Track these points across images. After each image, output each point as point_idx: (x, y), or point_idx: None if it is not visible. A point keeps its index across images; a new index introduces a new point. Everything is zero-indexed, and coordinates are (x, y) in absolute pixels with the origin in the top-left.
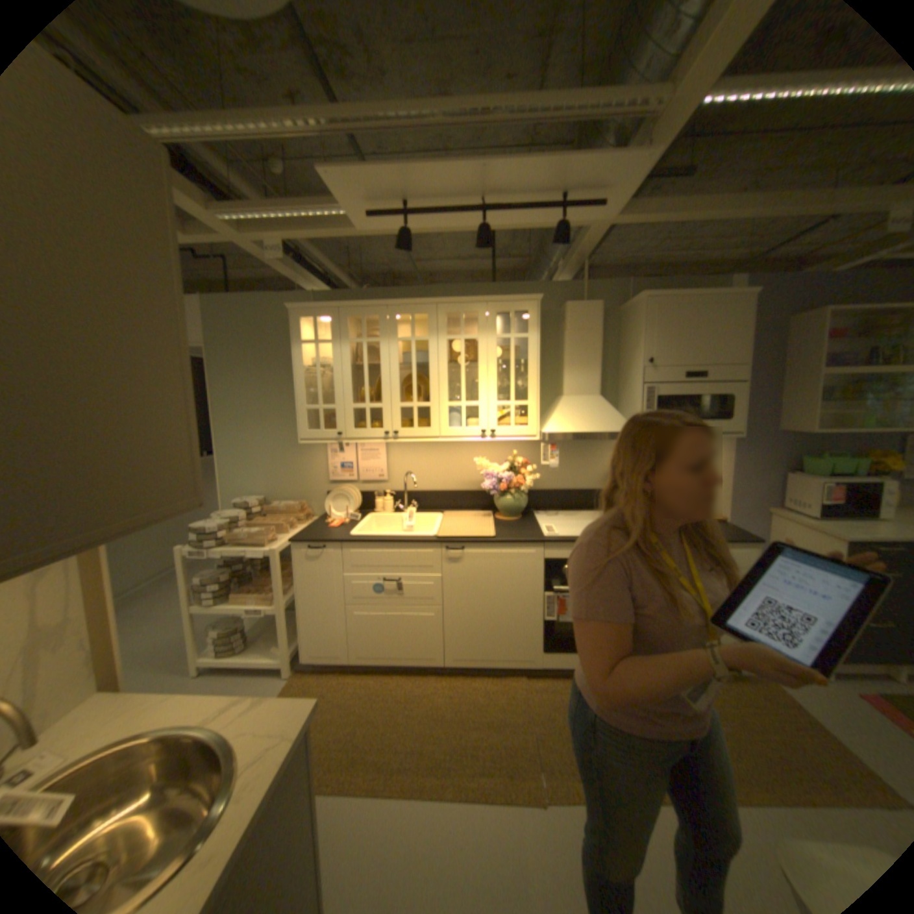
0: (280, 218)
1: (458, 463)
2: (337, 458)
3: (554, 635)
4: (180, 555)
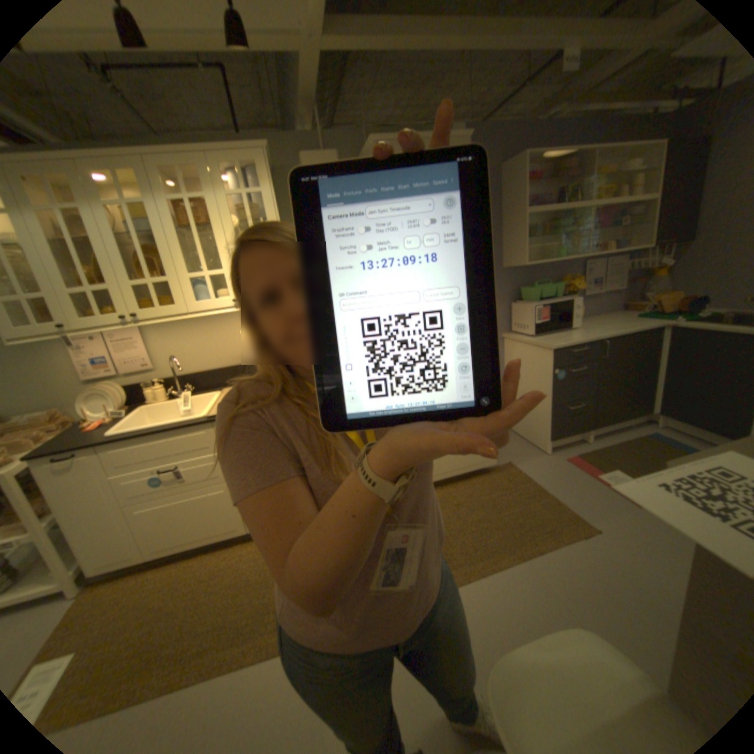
0: None
1: (228, 338)
2: (84, 355)
3: None
4: None
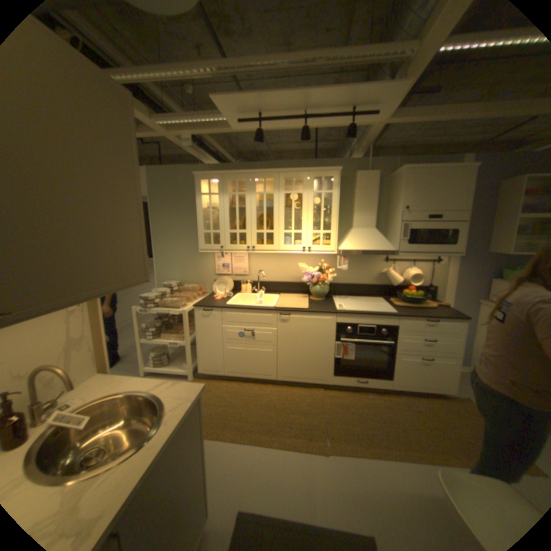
0: (191, 123)
1: (290, 266)
2: (221, 261)
3: (341, 366)
4: (136, 311)
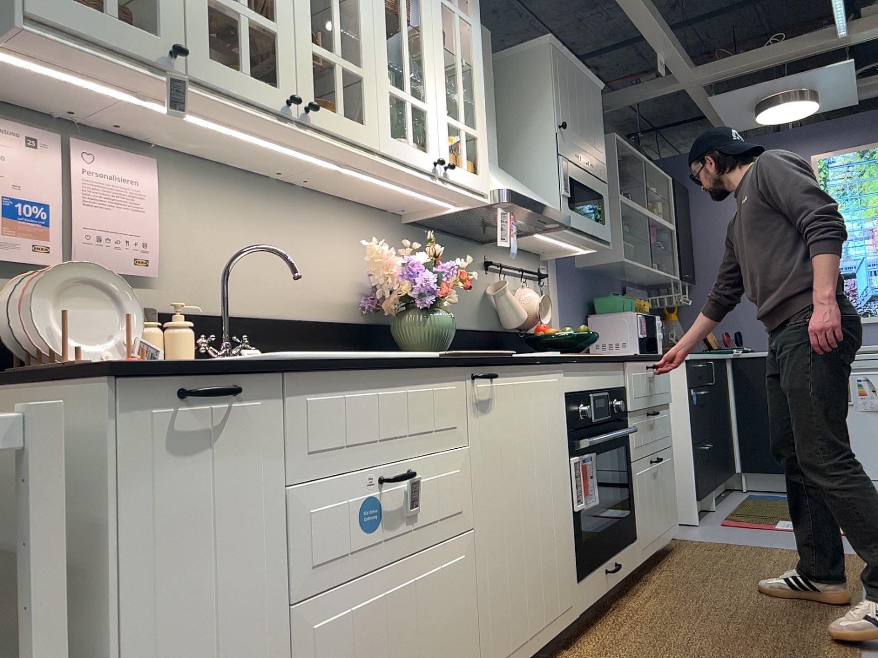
0: None
1: (304, 256)
2: None
3: (581, 538)
4: None
